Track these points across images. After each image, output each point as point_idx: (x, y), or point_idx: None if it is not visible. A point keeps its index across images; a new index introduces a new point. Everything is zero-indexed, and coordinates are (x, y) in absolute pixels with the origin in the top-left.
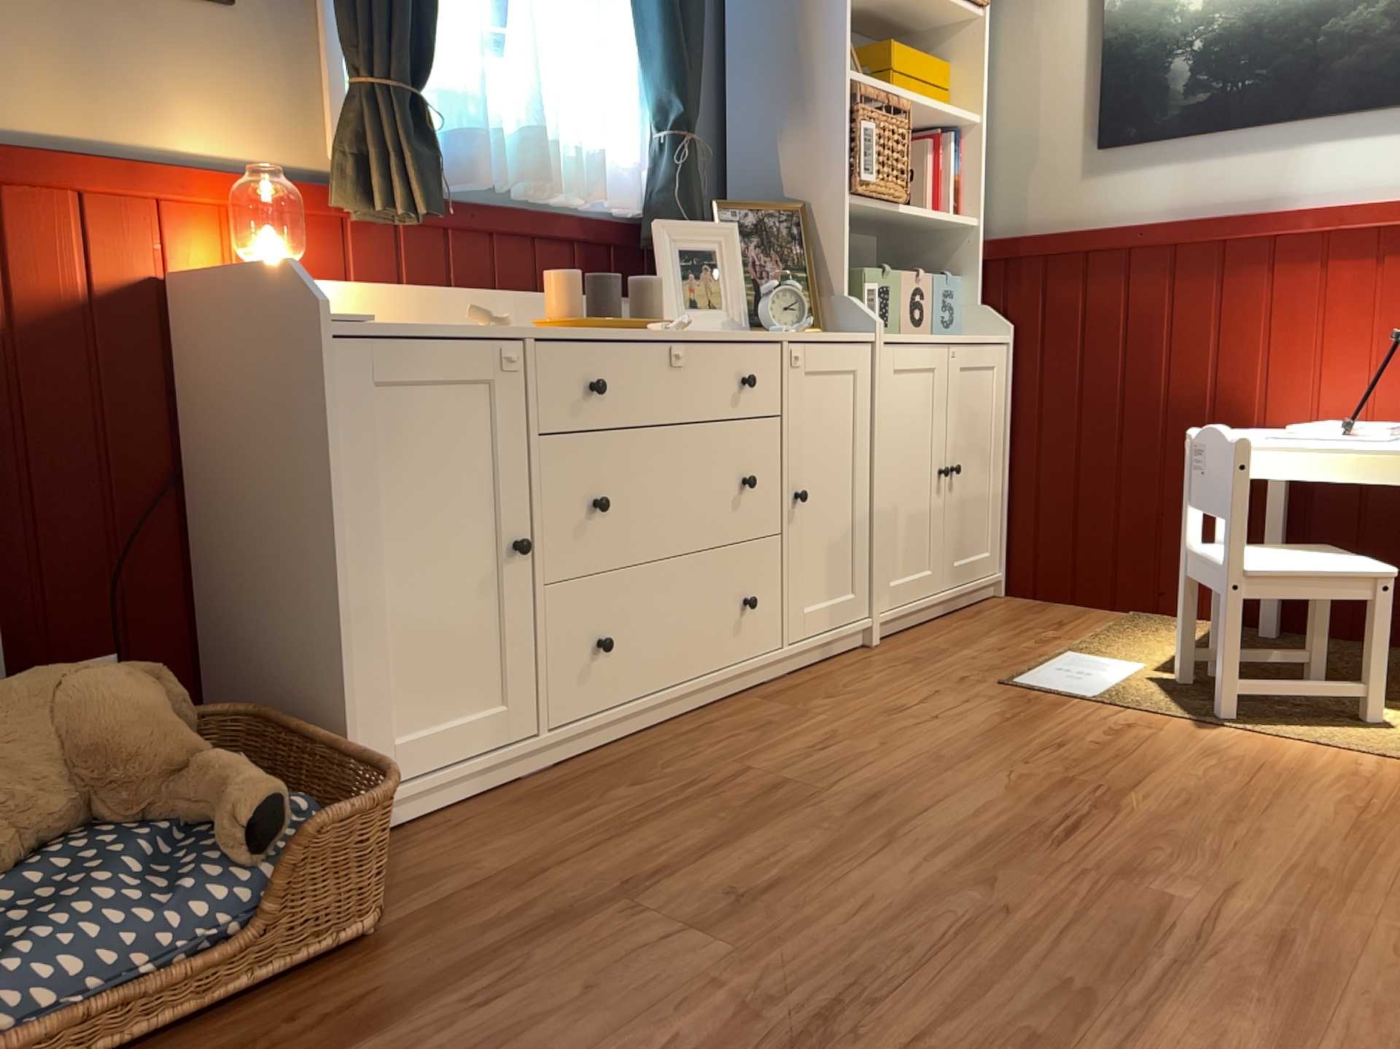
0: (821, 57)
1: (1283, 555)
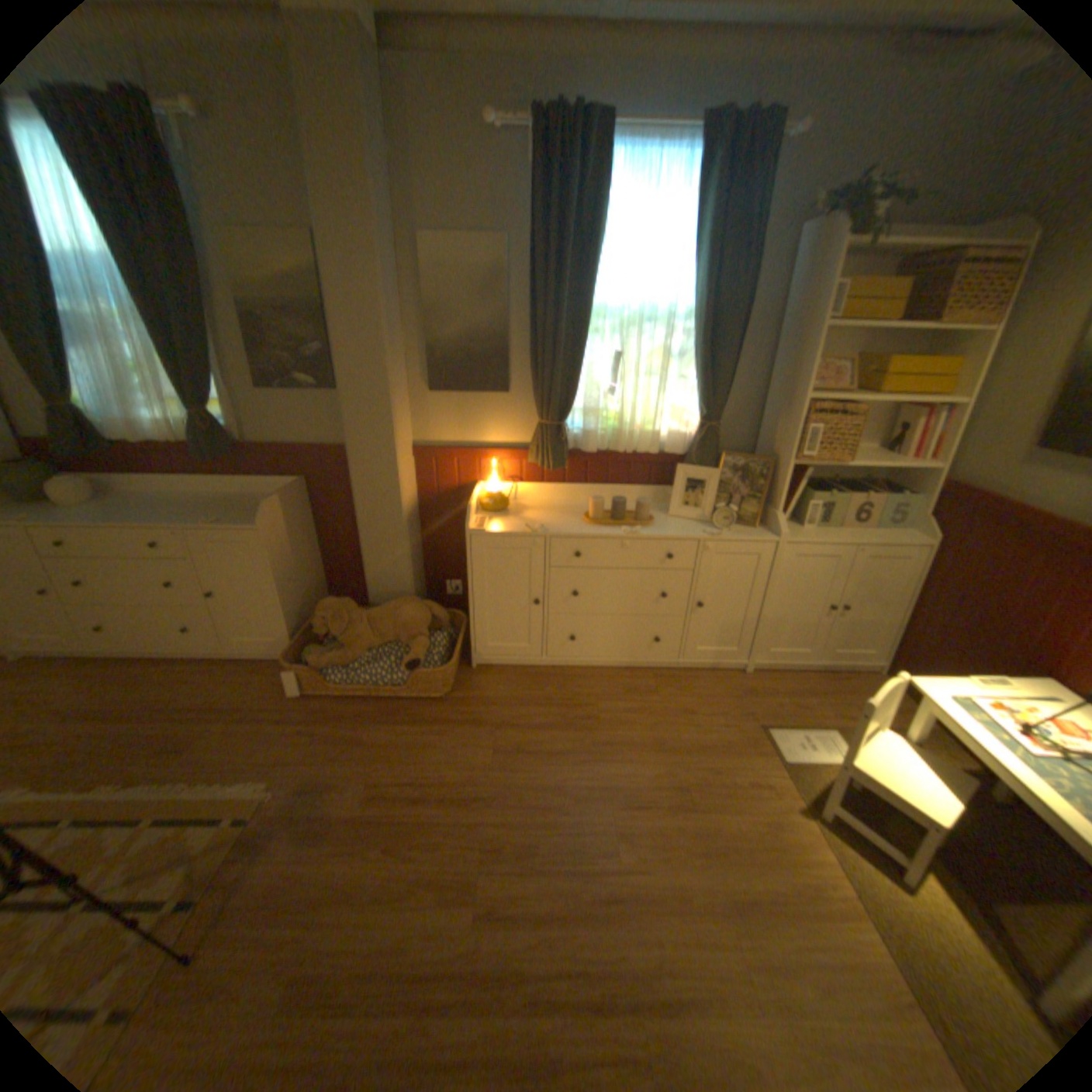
0: (800, 383)
1: (915, 771)
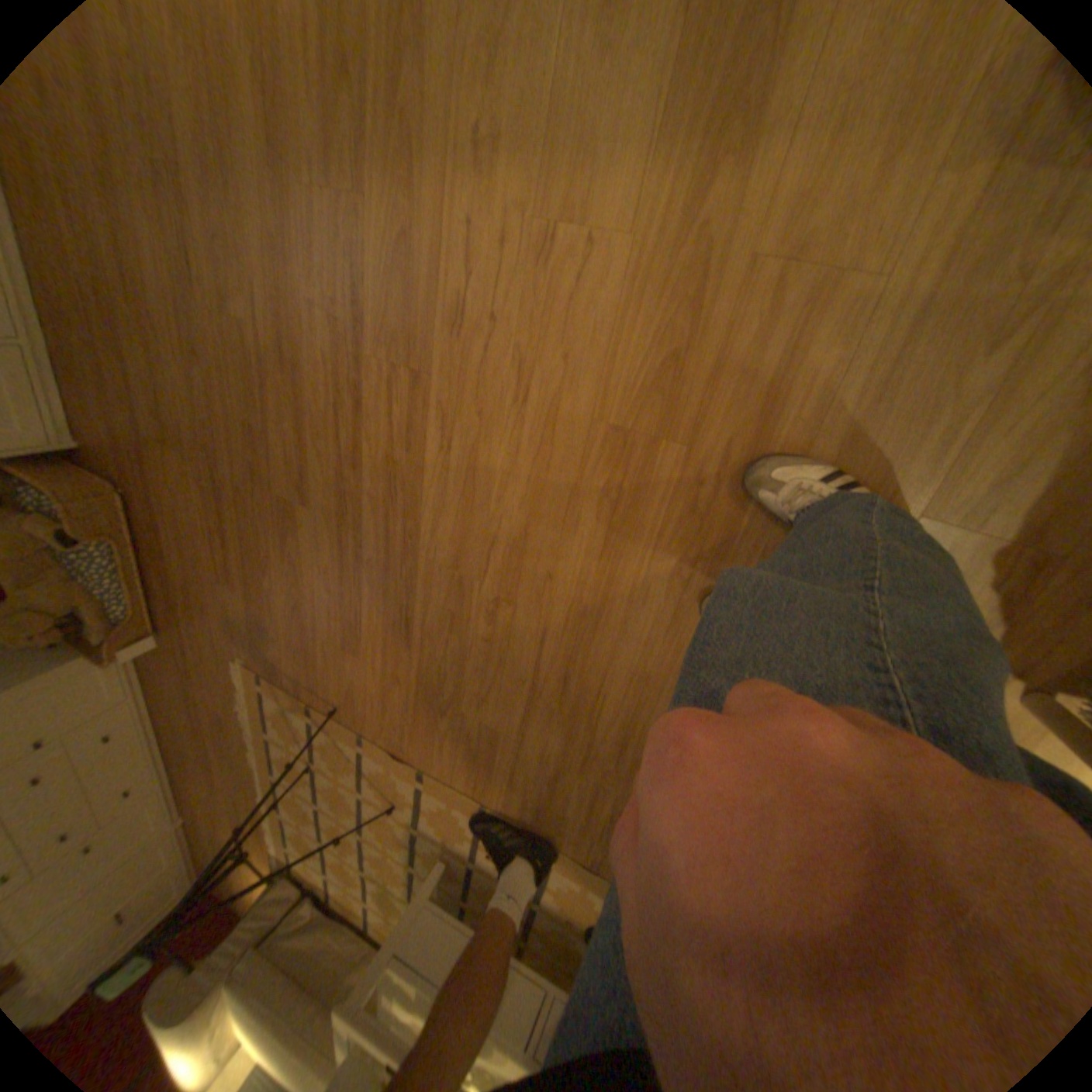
0: None
1: None
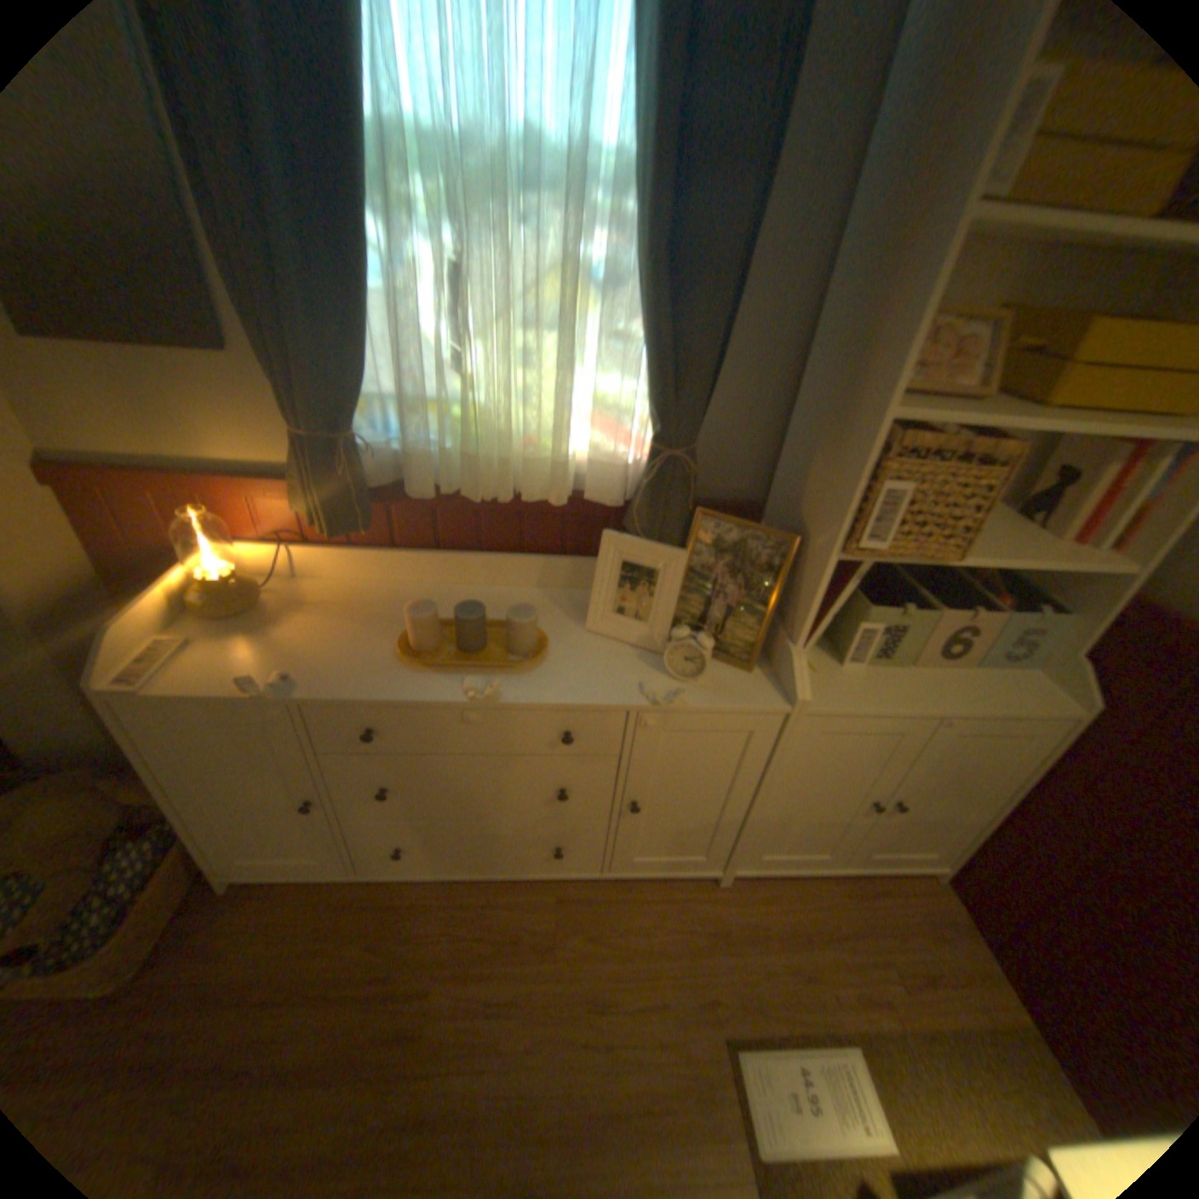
0: (878, 375)
1: None
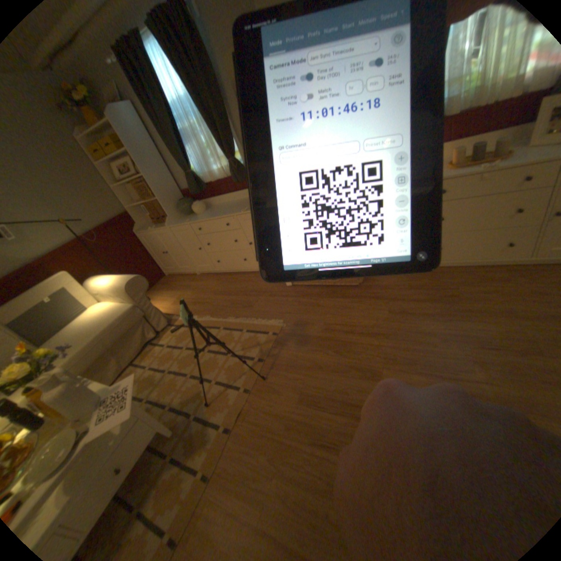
0: None
1: None
